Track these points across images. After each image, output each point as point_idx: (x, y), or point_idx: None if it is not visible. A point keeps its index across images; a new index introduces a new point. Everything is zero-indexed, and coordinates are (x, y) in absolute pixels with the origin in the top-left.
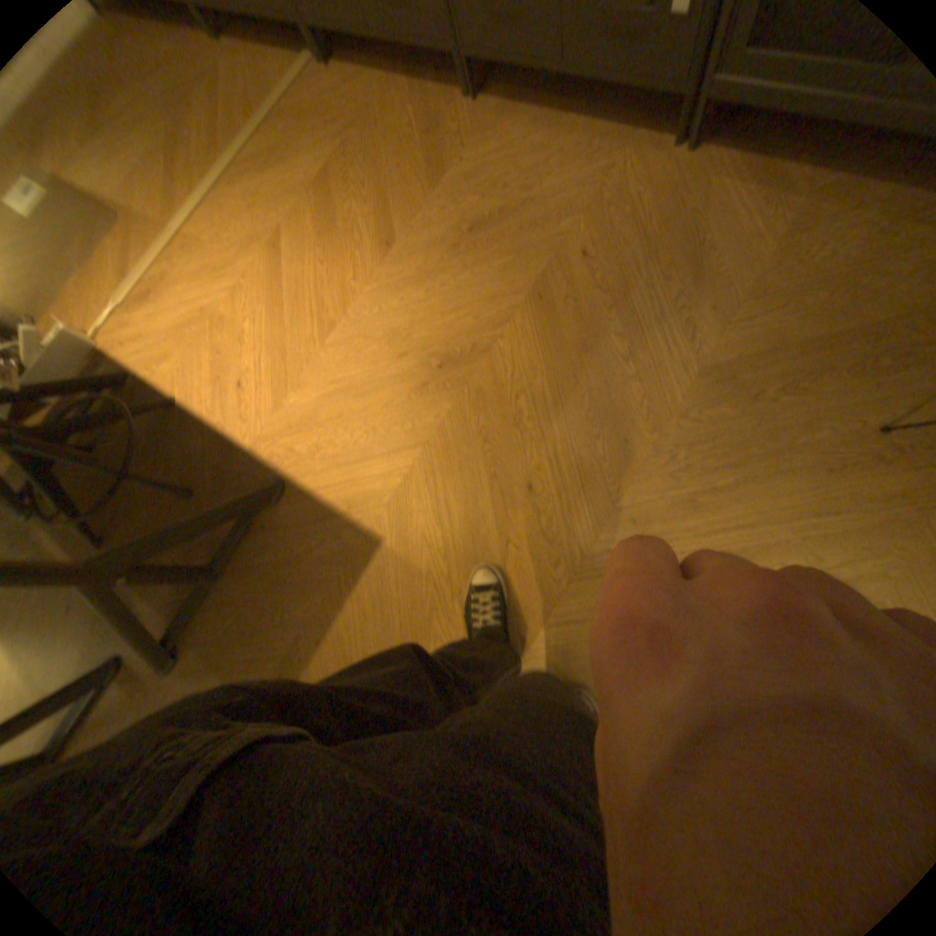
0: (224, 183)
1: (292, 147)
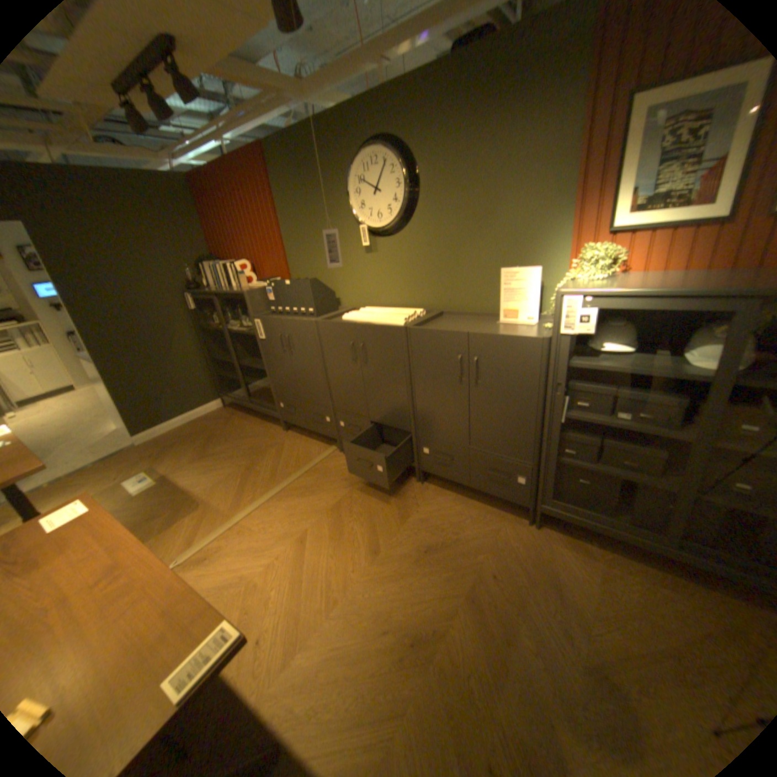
0: (275, 498)
1: (320, 487)
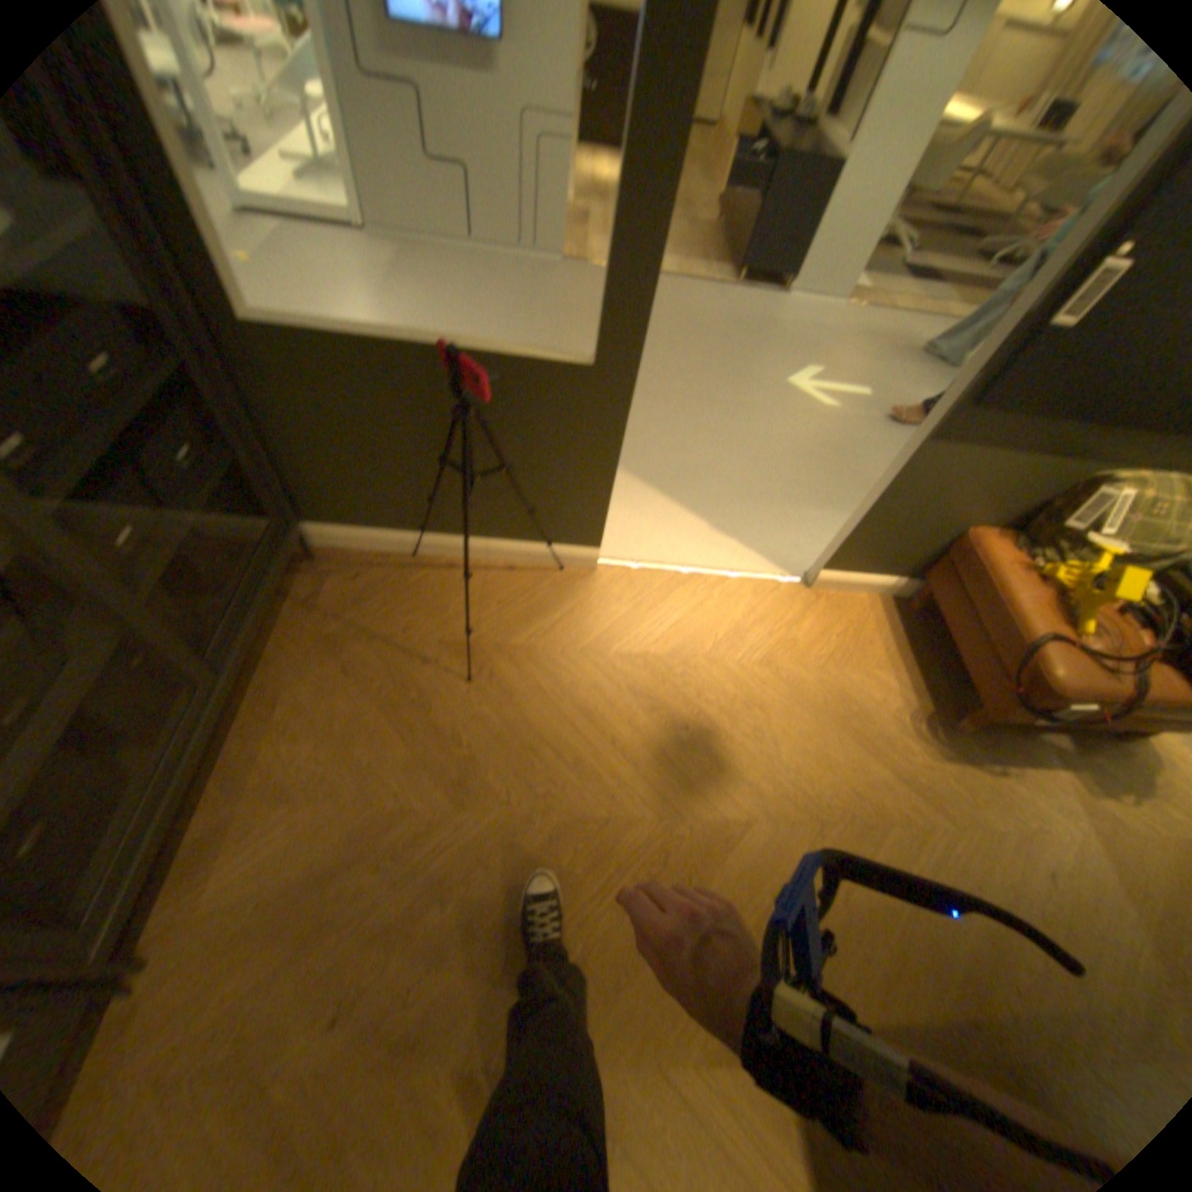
0: None
1: None
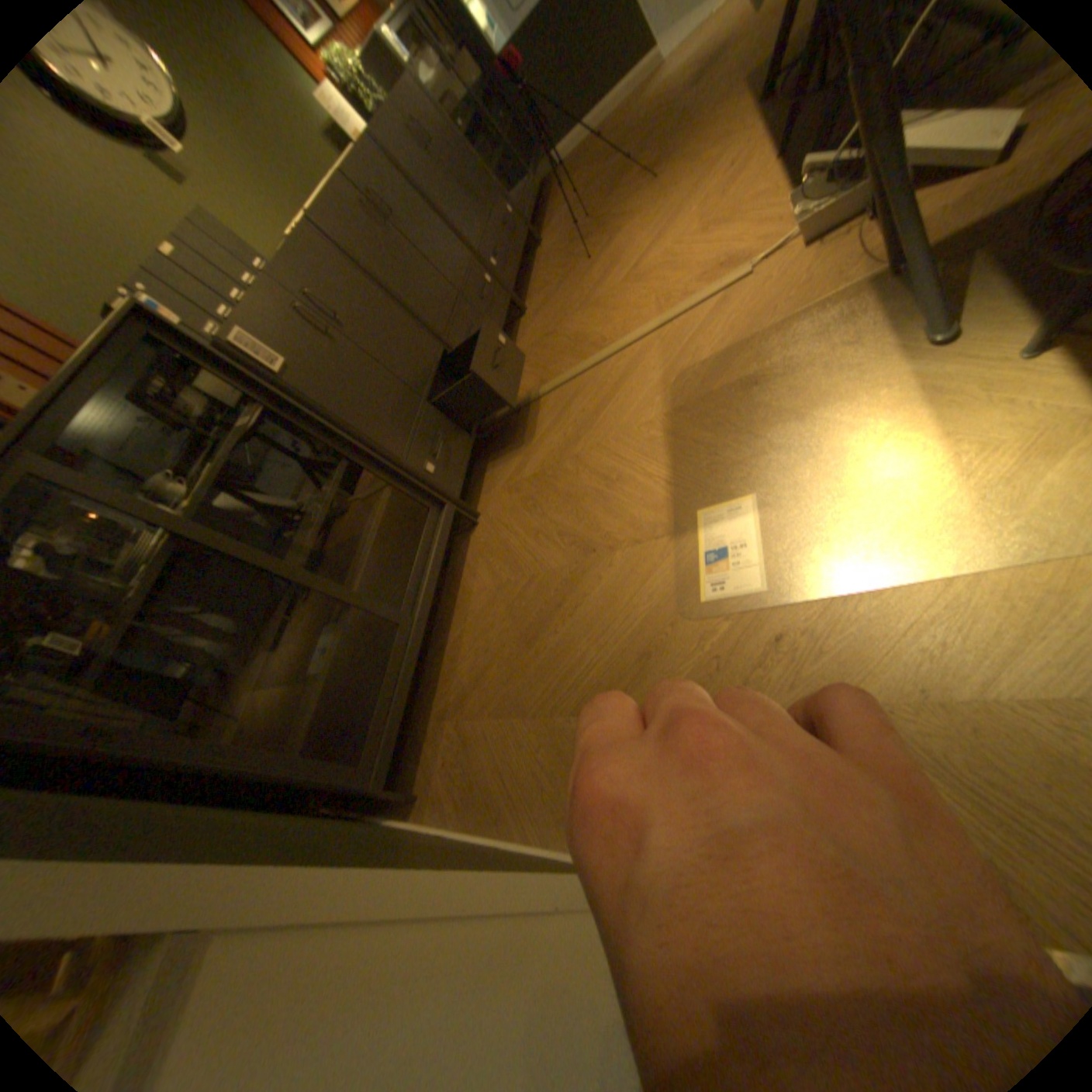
0: (604, 345)
1: (566, 342)
